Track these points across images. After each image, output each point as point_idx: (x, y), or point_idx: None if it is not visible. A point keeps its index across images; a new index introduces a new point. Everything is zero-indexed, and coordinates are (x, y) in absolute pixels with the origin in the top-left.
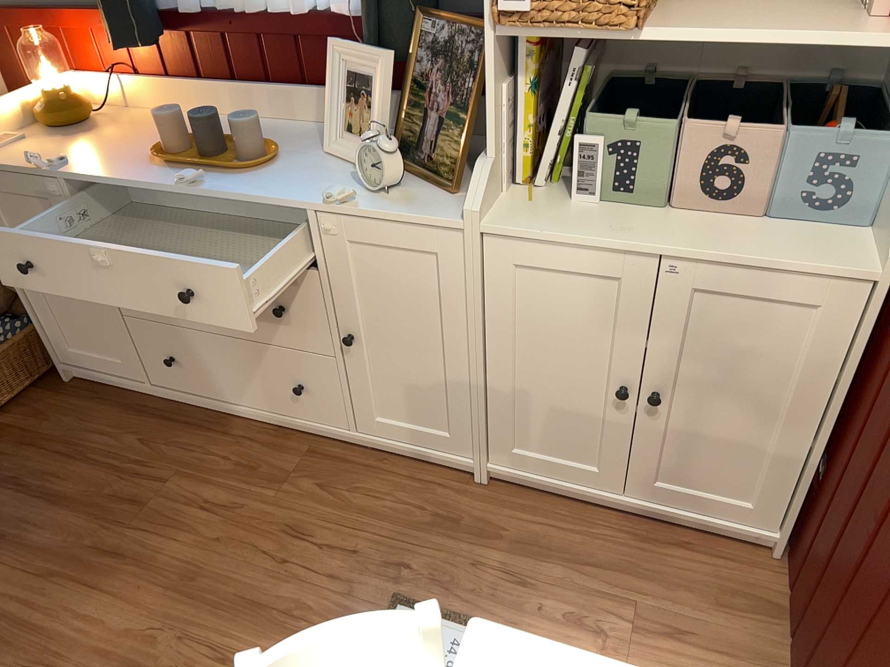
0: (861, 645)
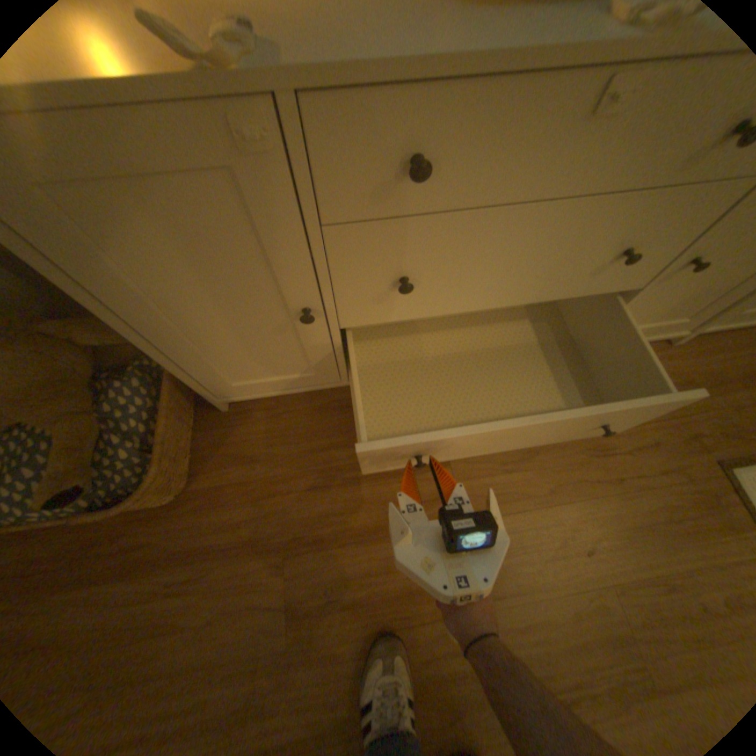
0: None
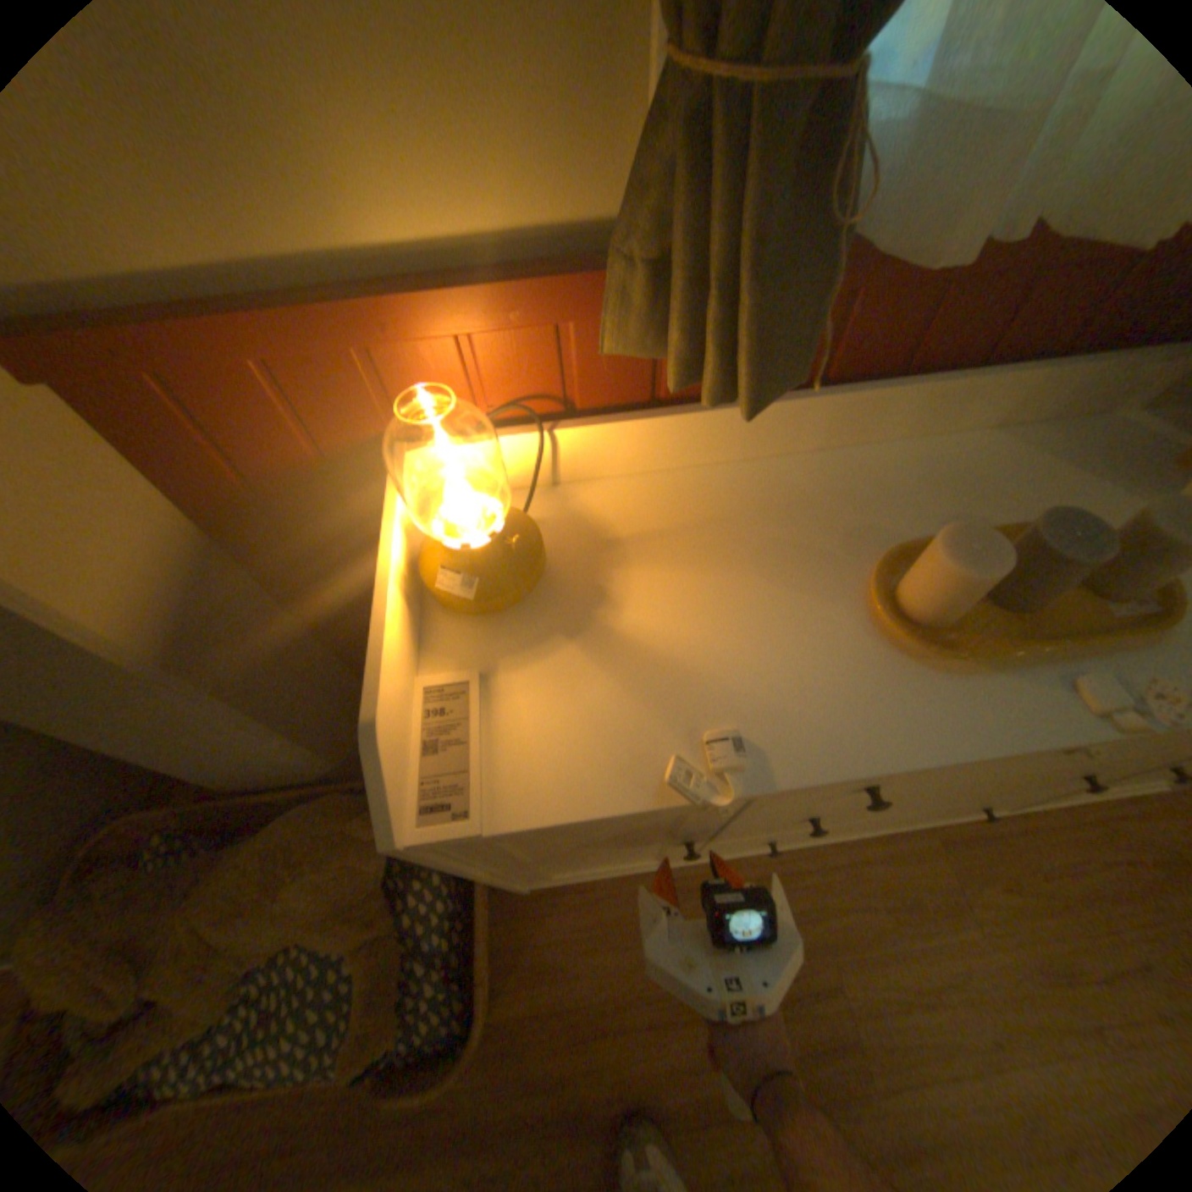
0: None
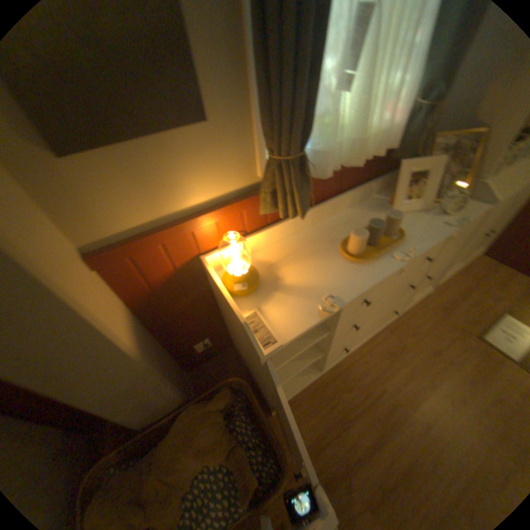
0: None
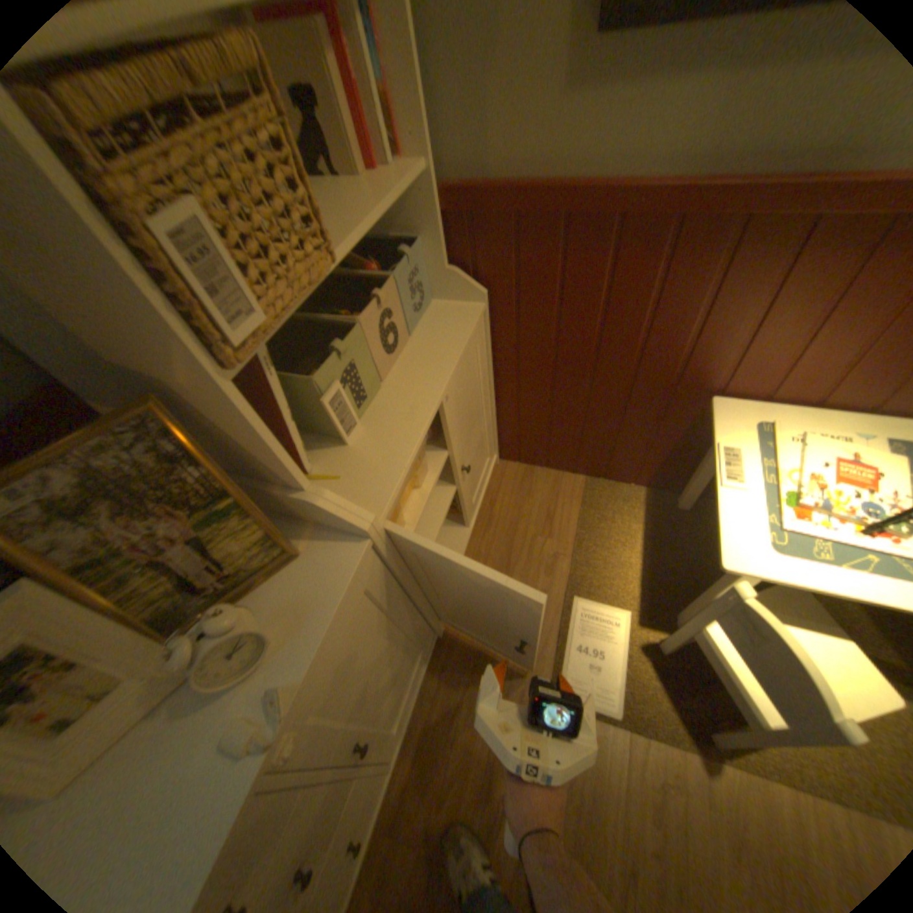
0: (634, 409)
